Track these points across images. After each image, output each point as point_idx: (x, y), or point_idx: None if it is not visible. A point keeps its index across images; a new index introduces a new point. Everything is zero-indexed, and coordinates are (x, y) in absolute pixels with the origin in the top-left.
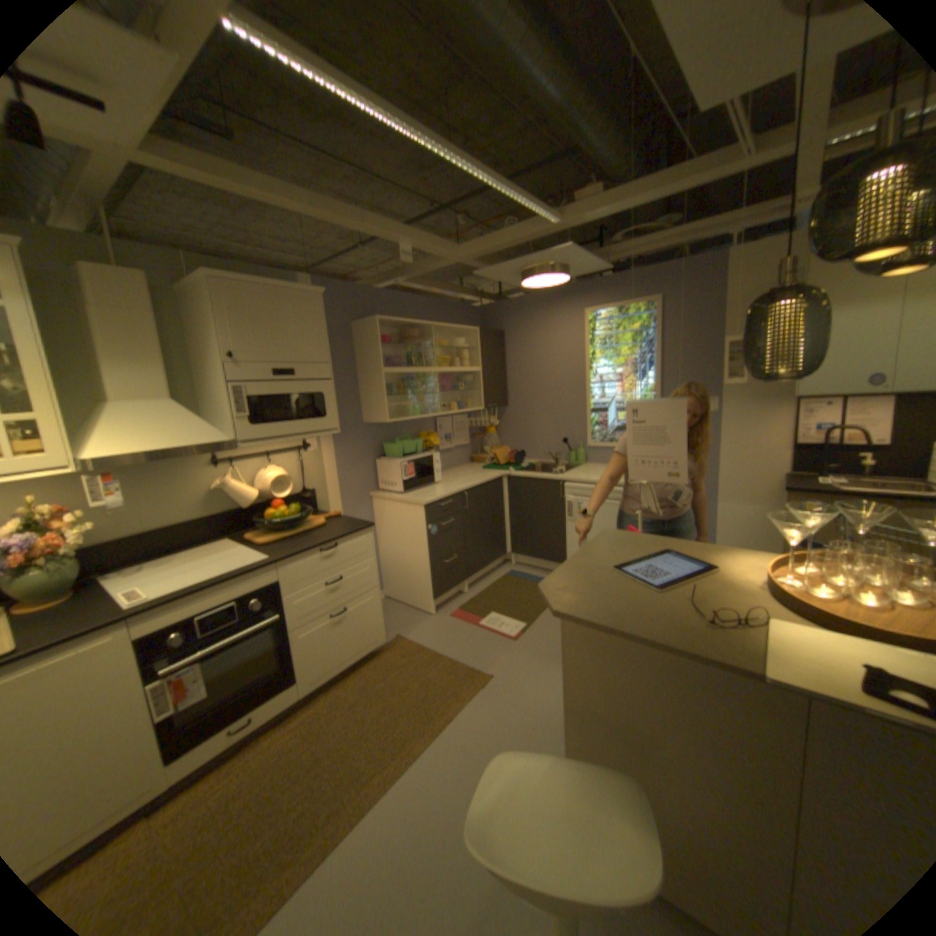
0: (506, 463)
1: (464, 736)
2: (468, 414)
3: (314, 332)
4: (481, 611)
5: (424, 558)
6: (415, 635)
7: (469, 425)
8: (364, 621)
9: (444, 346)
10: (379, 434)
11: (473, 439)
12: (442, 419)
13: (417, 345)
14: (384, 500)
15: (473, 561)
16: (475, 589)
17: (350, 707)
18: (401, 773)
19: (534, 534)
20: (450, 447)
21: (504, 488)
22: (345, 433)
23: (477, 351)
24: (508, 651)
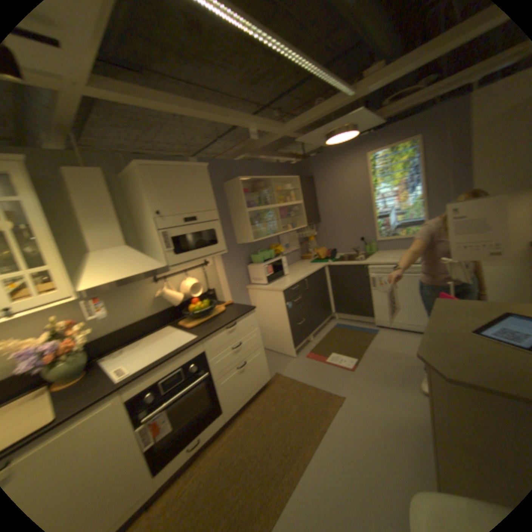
0: (325, 257)
1: (337, 442)
2: (297, 230)
3: (206, 191)
4: (325, 352)
5: (286, 323)
6: (287, 372)
7: (298, 237)
8: (257, 367)
9: (280, 190)
10: (248, 249)
11: (302, 245)
12: (283, 235)
13: (264, 191)
14: (256, 290)
15: (314, 321)
16: (318, 338)
17: (257, 424)
18: (302, 472)
19: (350, 300)
20: (290, 252)
21: (327, 273)
22: (228, 252)
23: (300, 190)
24: (350, 379)
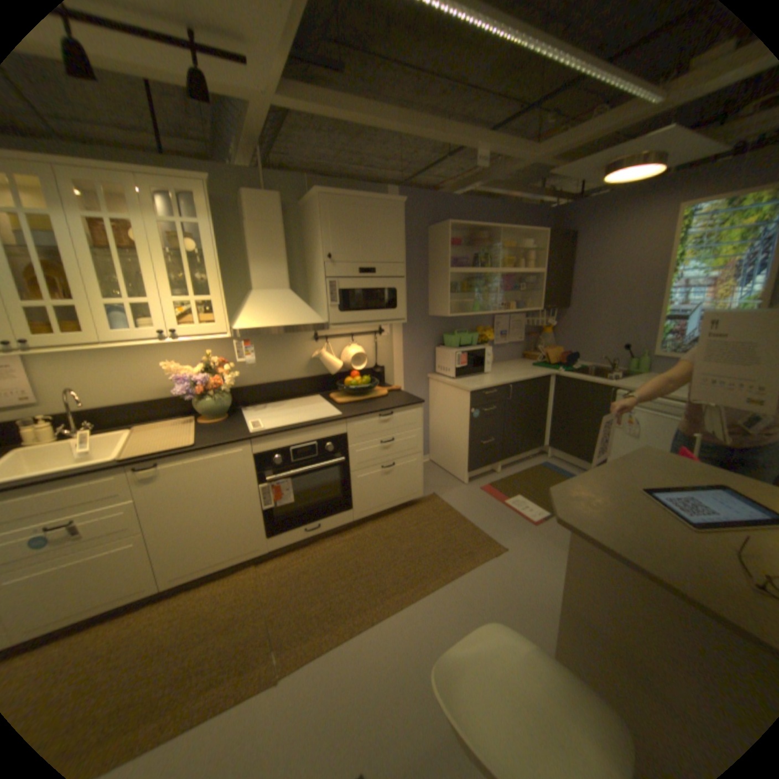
0: (558, 362)
1: (472, 590)
2: (527, 313)
3: (394, 236)
4: (509, 491)
5: (464, 435)
6: (448, 497)
7: (526, 323)
8: (407, 476)
9: (512, 247)
10: (441, 326)
11: (528, 336)
12: (501, 316)
13: (484, 246)
14: (438, 382)
15: (509, 446)
16: (508, 471)
17: (388, 537)
18: (416, 600)
19: (575, 434)
20: (505, 342)
21: (551, 386)
22: (412, 323)
23: (545, 252)
24: (527, 532)
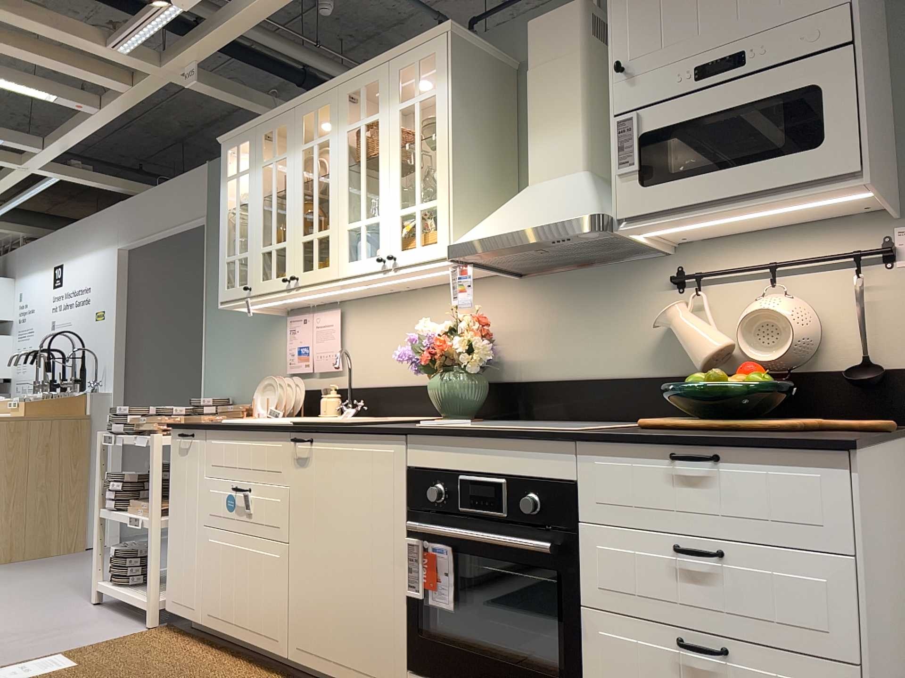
0: None
1: None
2: None
3: None
4: None
5: None
6: None
7: None
8: None
9: None
10: None
11: None
12: None
13: None
14: None
15: None
16: None
17: None
18: None
19: None
20: None
21: None
22: None
23: None
24: None
